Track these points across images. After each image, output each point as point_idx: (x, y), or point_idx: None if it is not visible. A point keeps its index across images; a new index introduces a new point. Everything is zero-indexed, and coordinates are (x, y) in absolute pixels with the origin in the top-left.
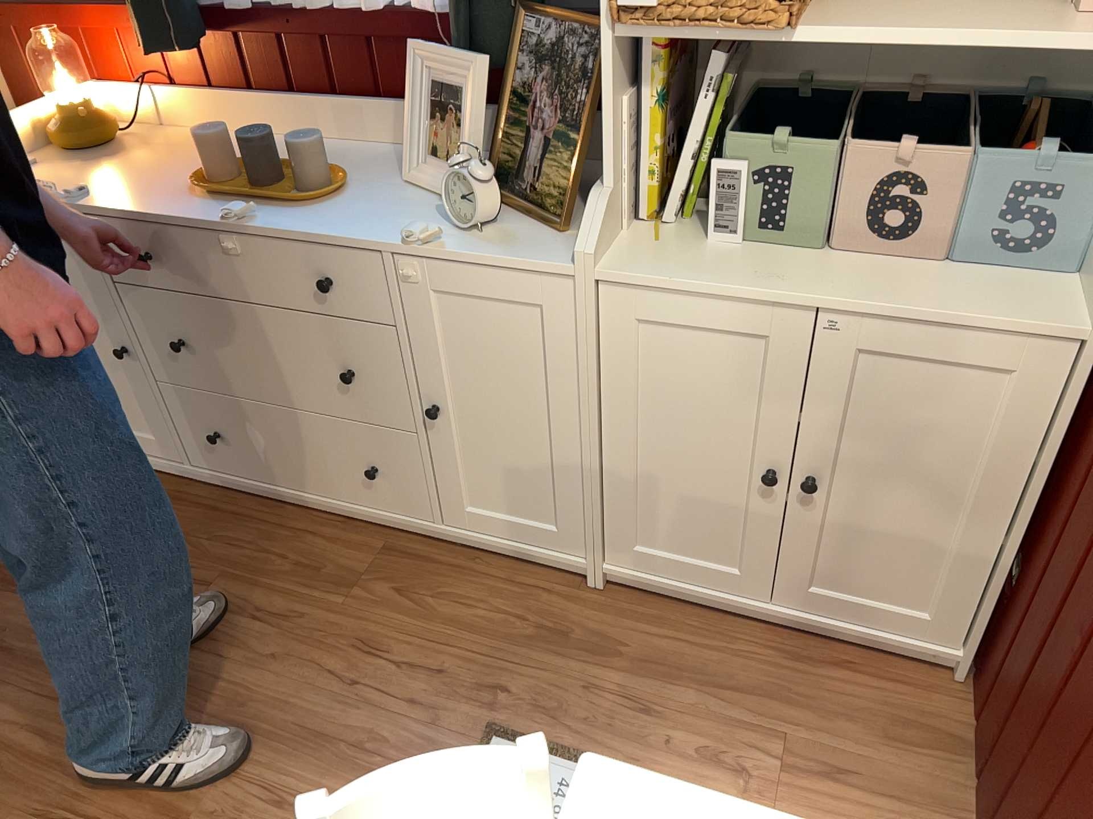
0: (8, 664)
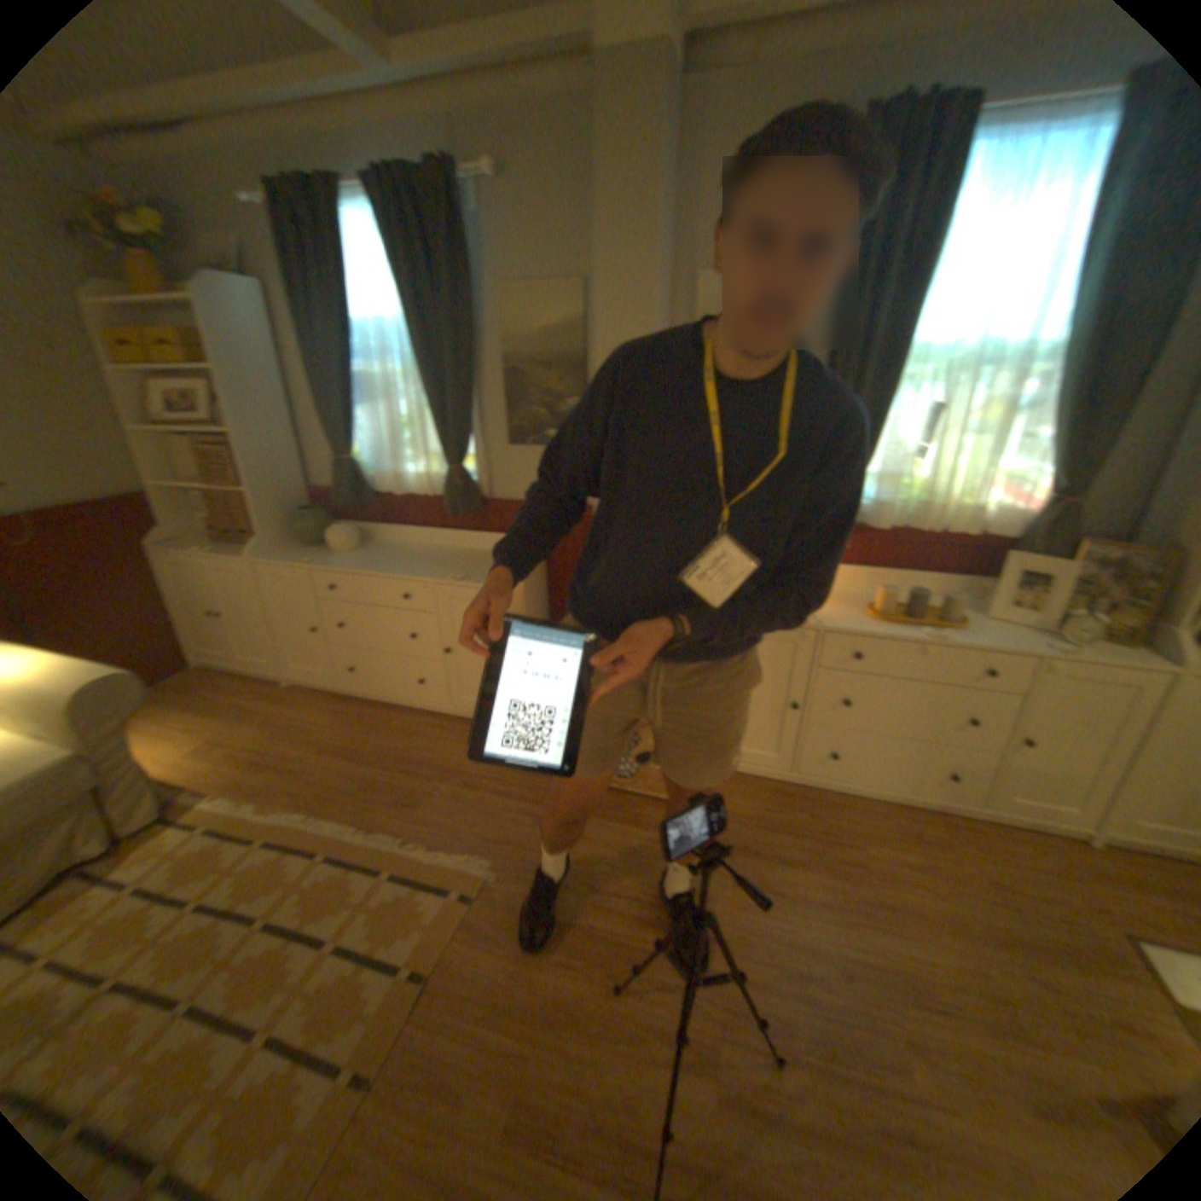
0: (788, 906)
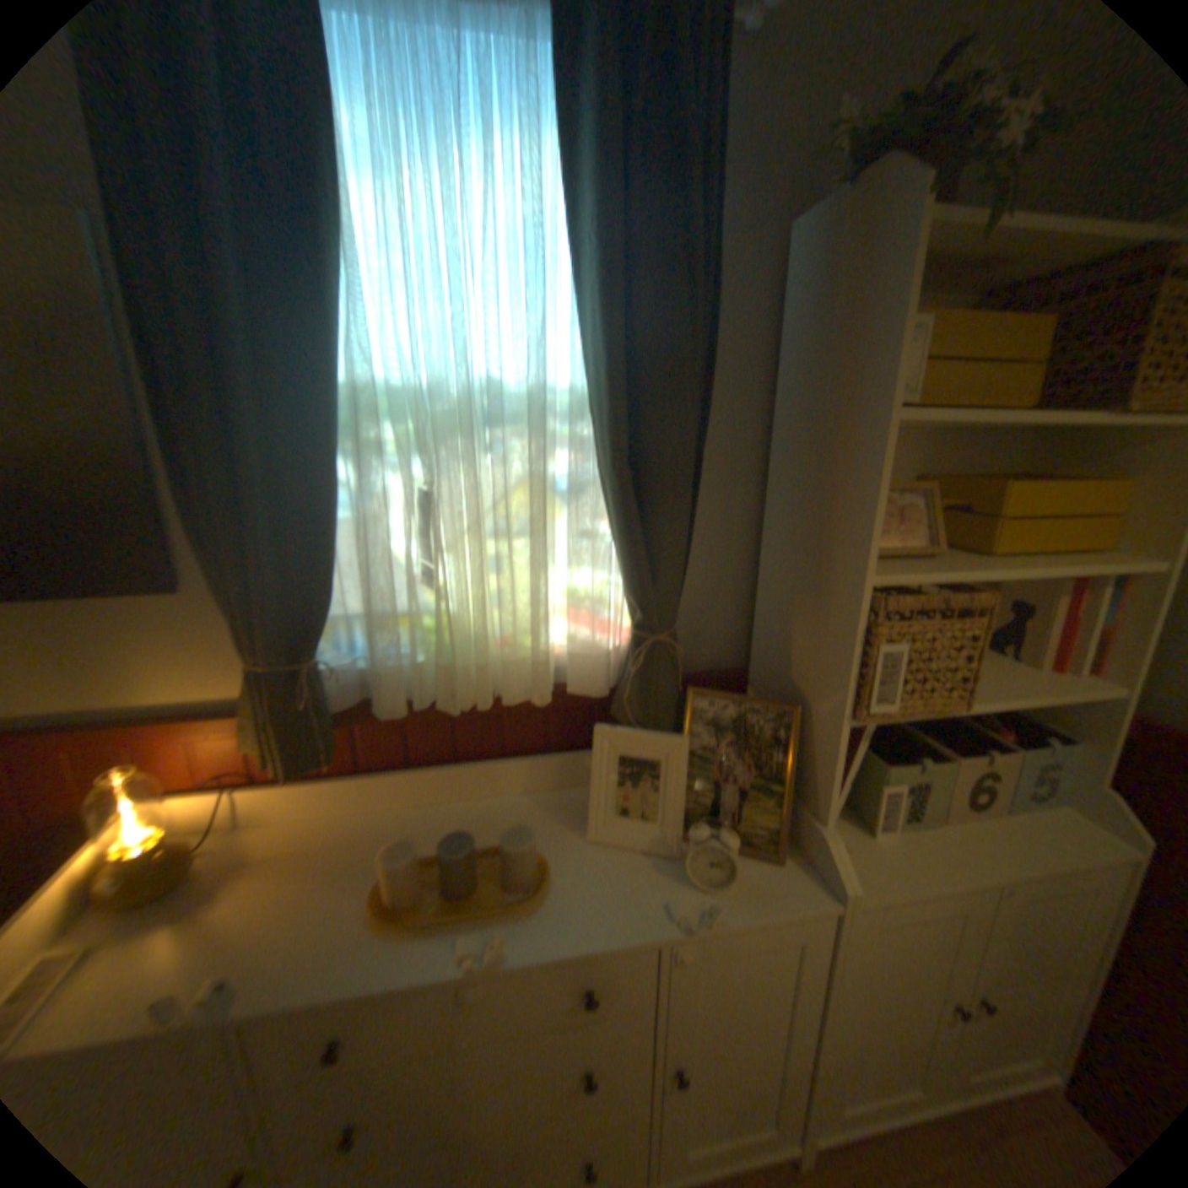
0: None
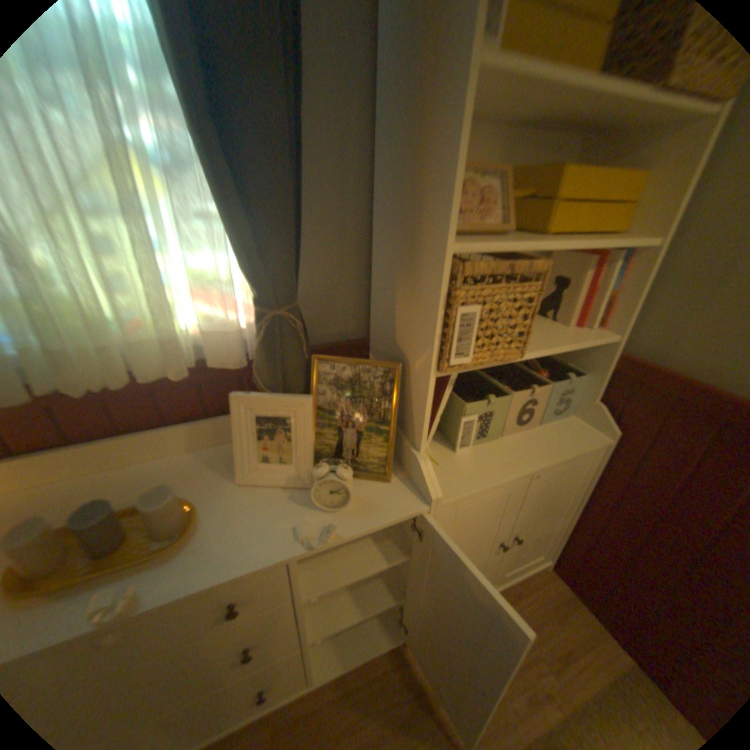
0: None
